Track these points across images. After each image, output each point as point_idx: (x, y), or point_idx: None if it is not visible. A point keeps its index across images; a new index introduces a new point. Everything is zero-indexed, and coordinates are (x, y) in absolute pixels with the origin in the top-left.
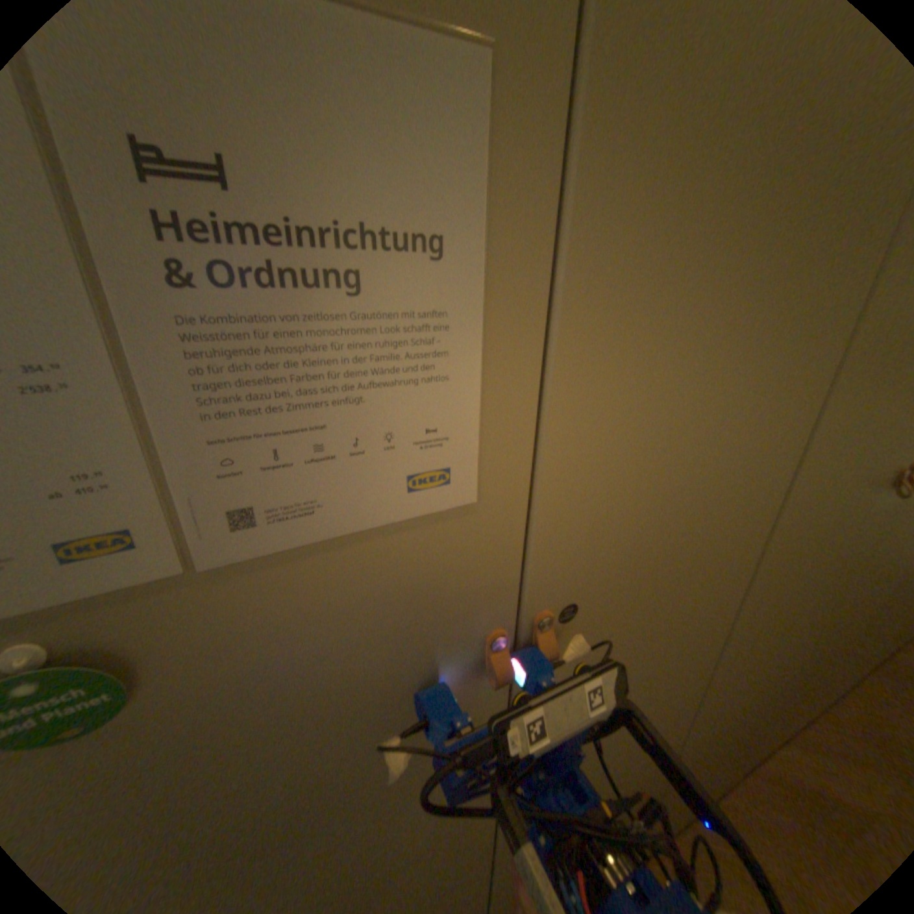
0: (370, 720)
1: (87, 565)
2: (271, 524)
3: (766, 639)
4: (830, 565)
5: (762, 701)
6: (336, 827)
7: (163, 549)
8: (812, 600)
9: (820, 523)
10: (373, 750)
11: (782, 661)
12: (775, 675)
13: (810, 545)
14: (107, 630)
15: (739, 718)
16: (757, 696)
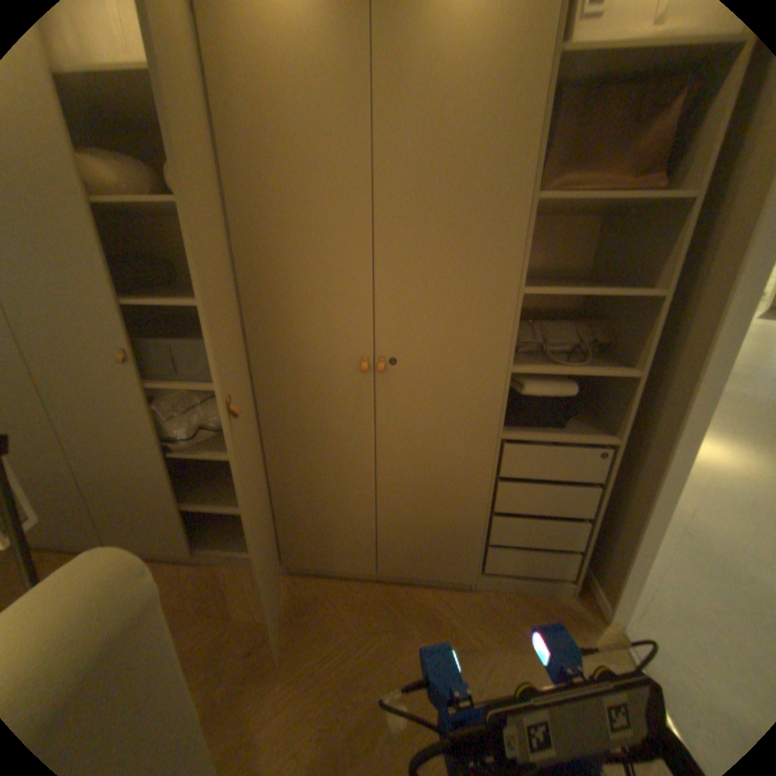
0: None
1: None
2: None
3: (81, 423)
4: (101, 394)
5: (131, 481)
6: None
7: None
8: (108, 415)
9: (57, 359)
10: None
11: (122, 454)
12: (125, 463)
13: (61, 371)
14: None
15: (112, 479)
16: (118, 471)
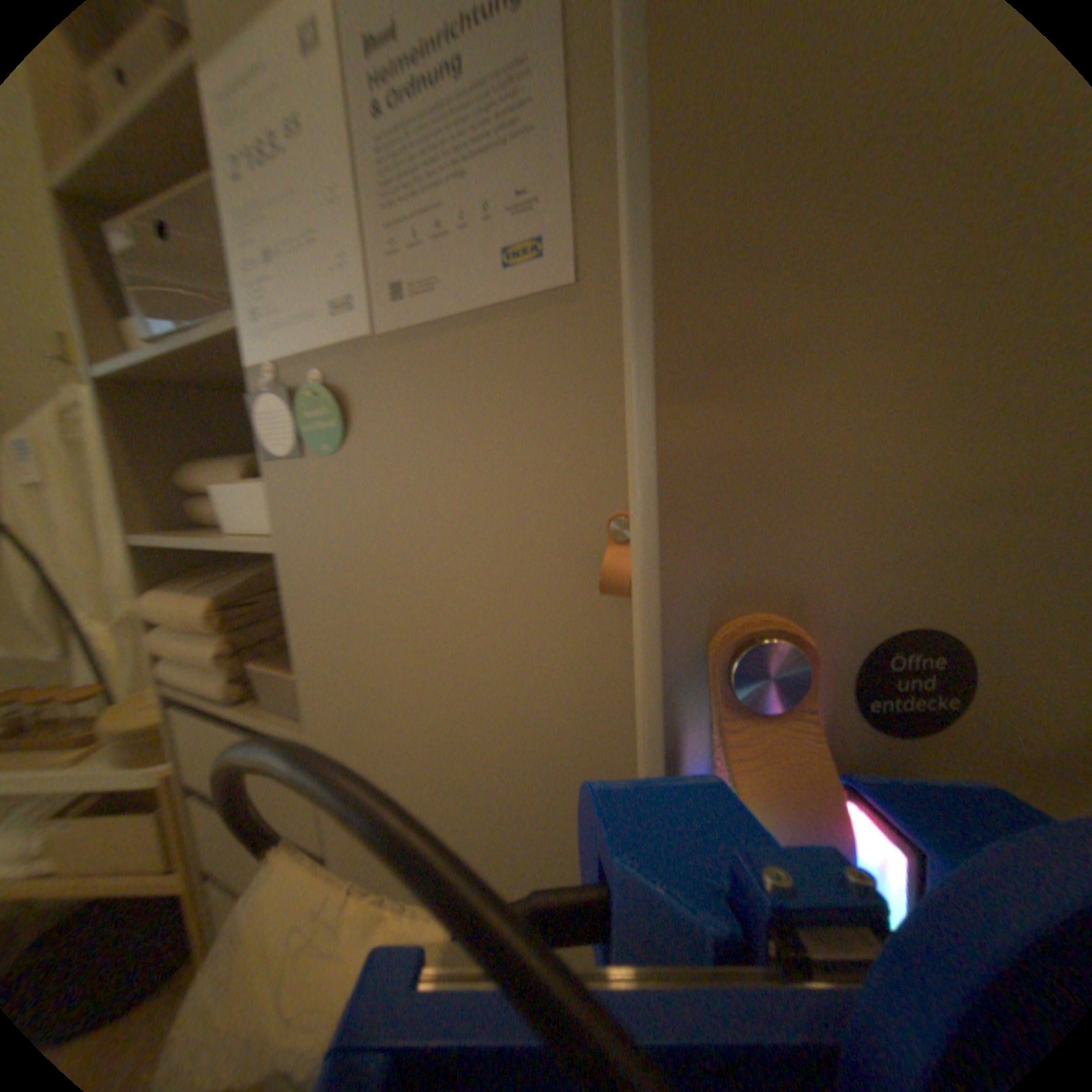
0: (482, 567)
1: (341, 319)
2: (414, 297)
3: None
4: None
5: None
6: (456, 703)
7: (366, 312)
8: None
9: None
10: (487, 618)
11: None
12: None
13: None
14: (345, 372)
15: None
16: None
